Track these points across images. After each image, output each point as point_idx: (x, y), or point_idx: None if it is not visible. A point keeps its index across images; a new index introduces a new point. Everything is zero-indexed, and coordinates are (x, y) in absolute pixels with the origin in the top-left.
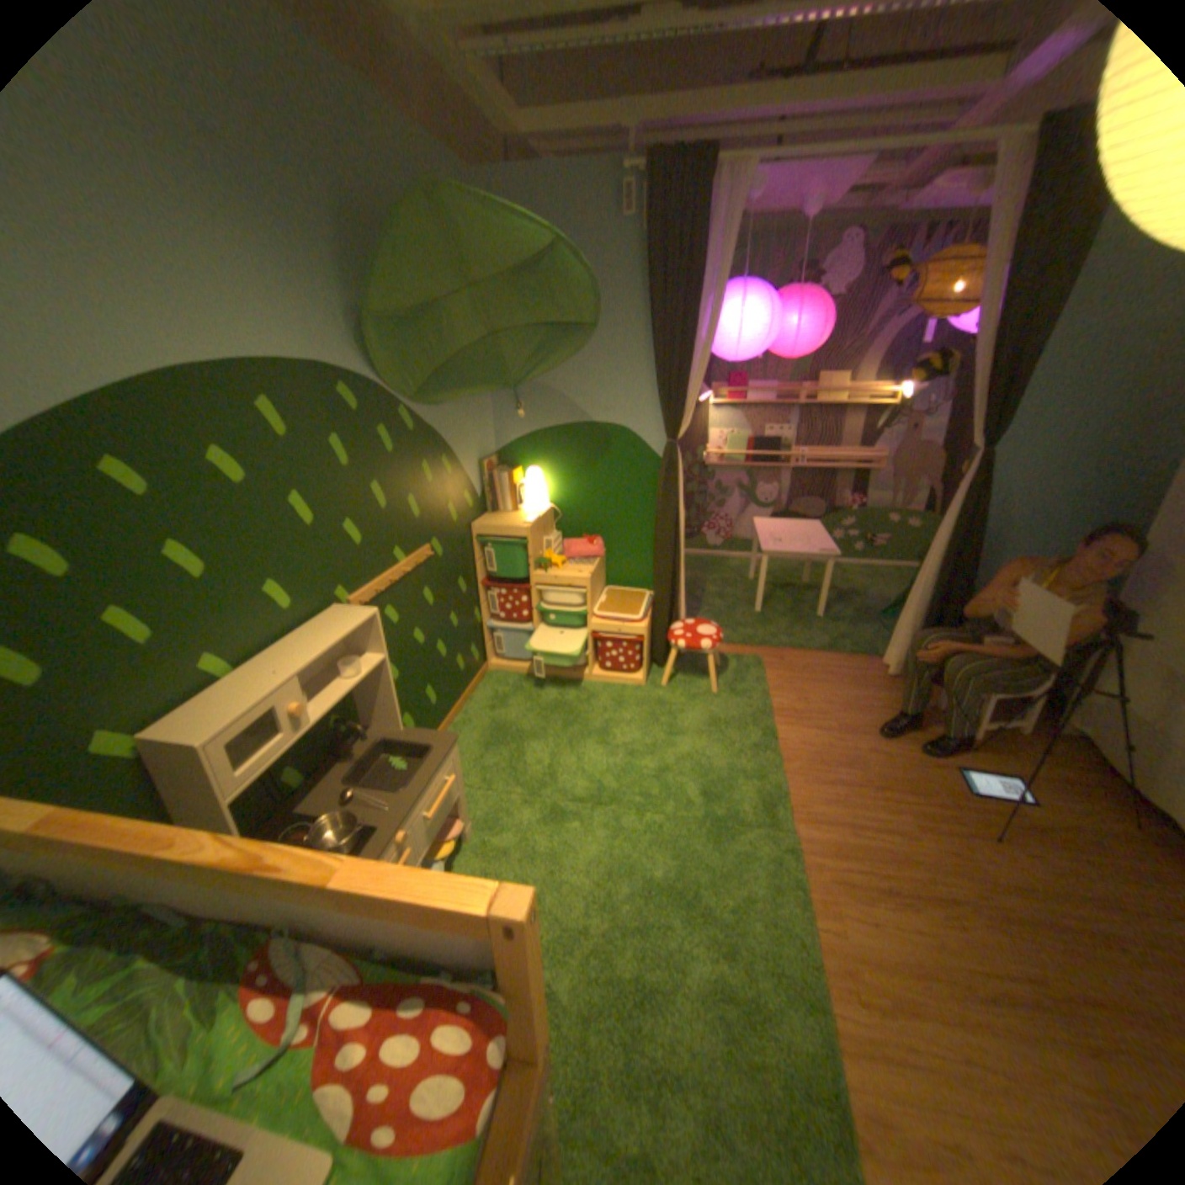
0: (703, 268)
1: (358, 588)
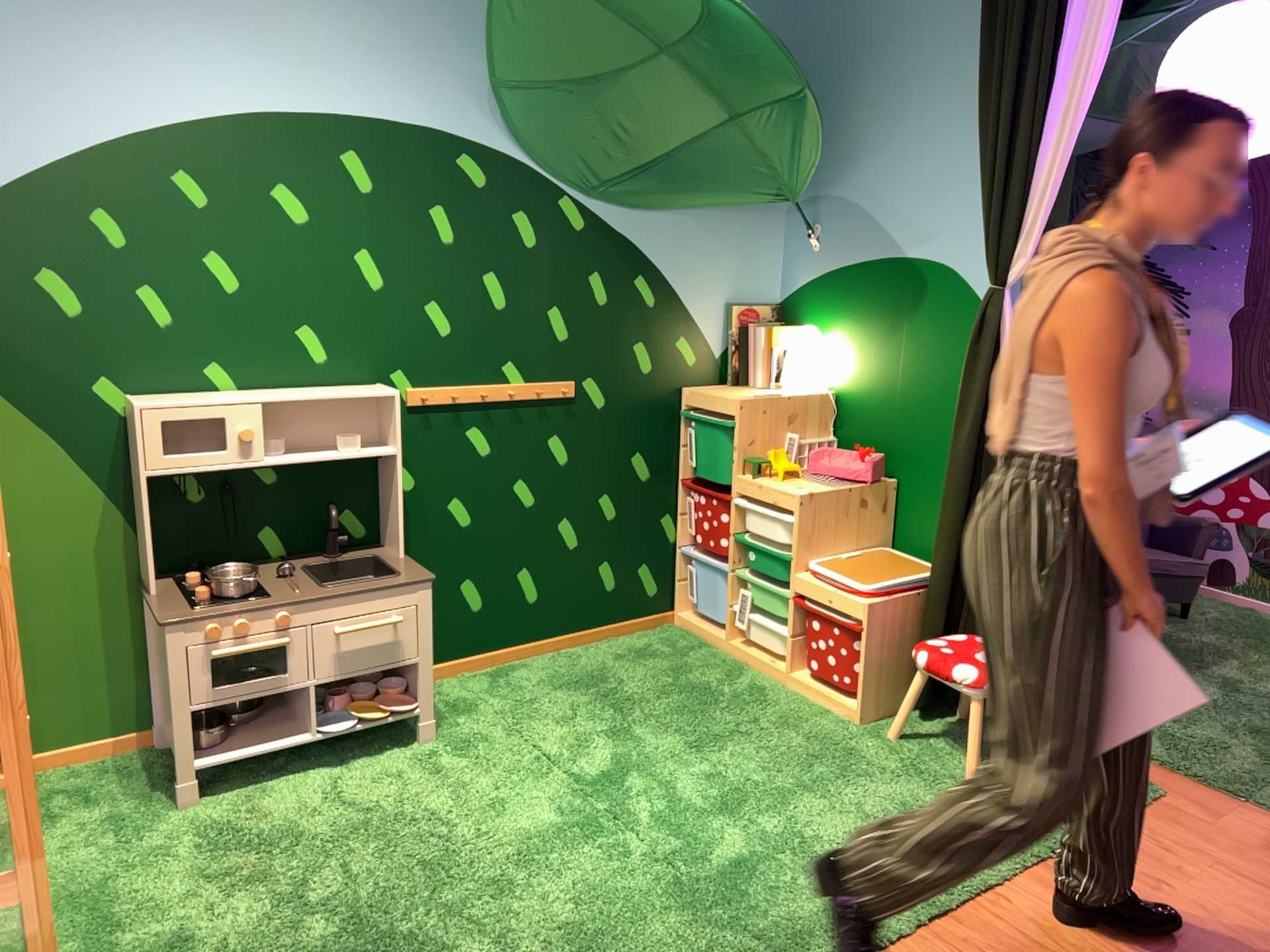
0: None
1: (428, 383)
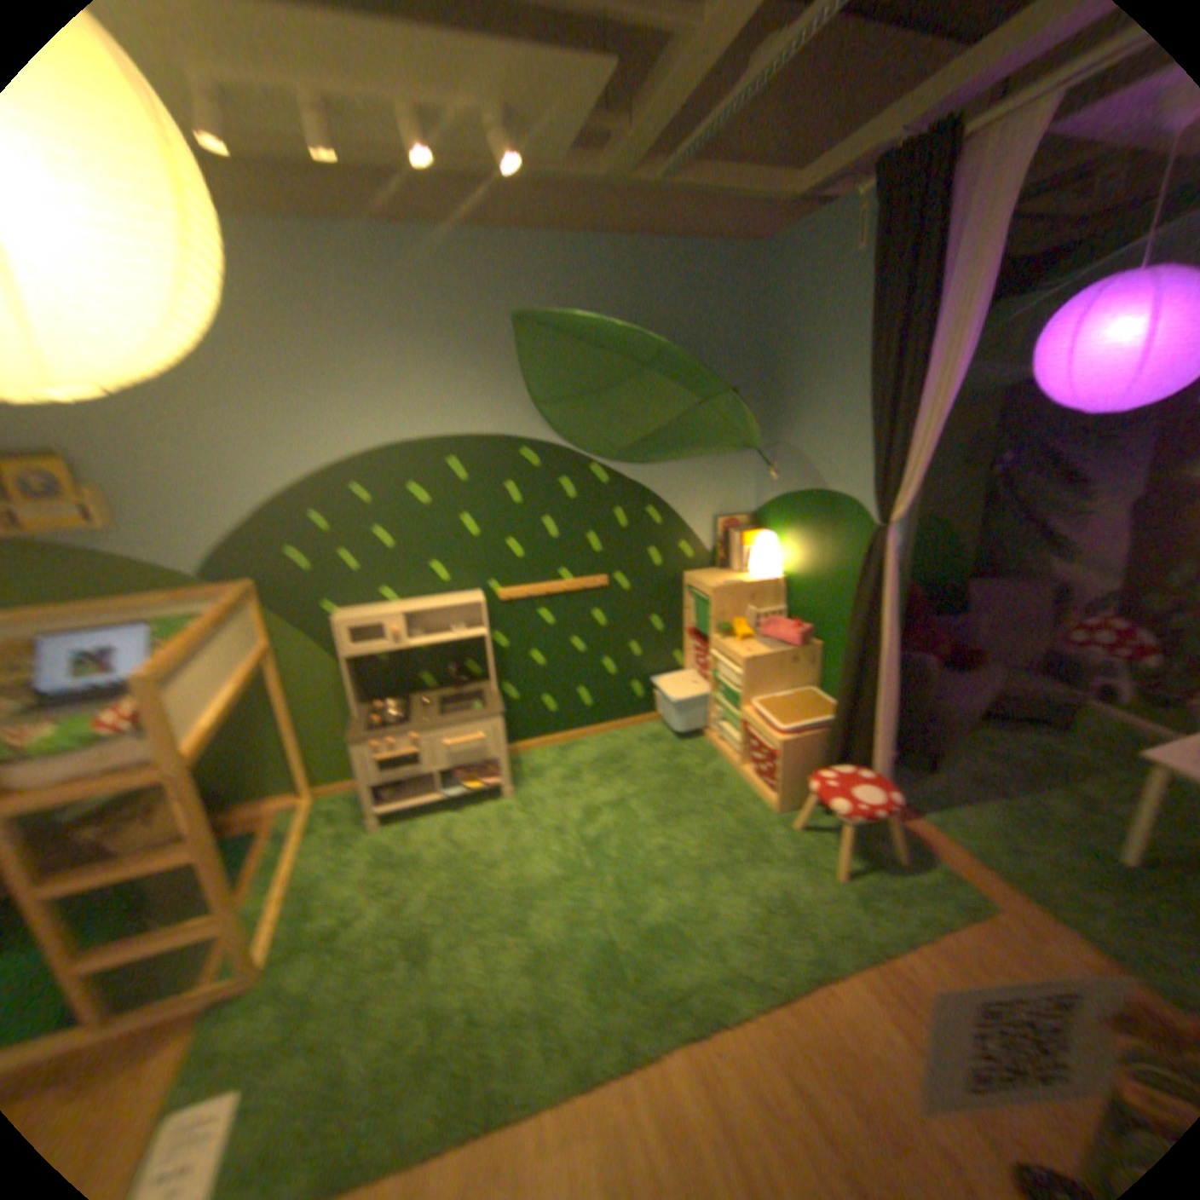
0: (944, 287)
1: (510, 586)
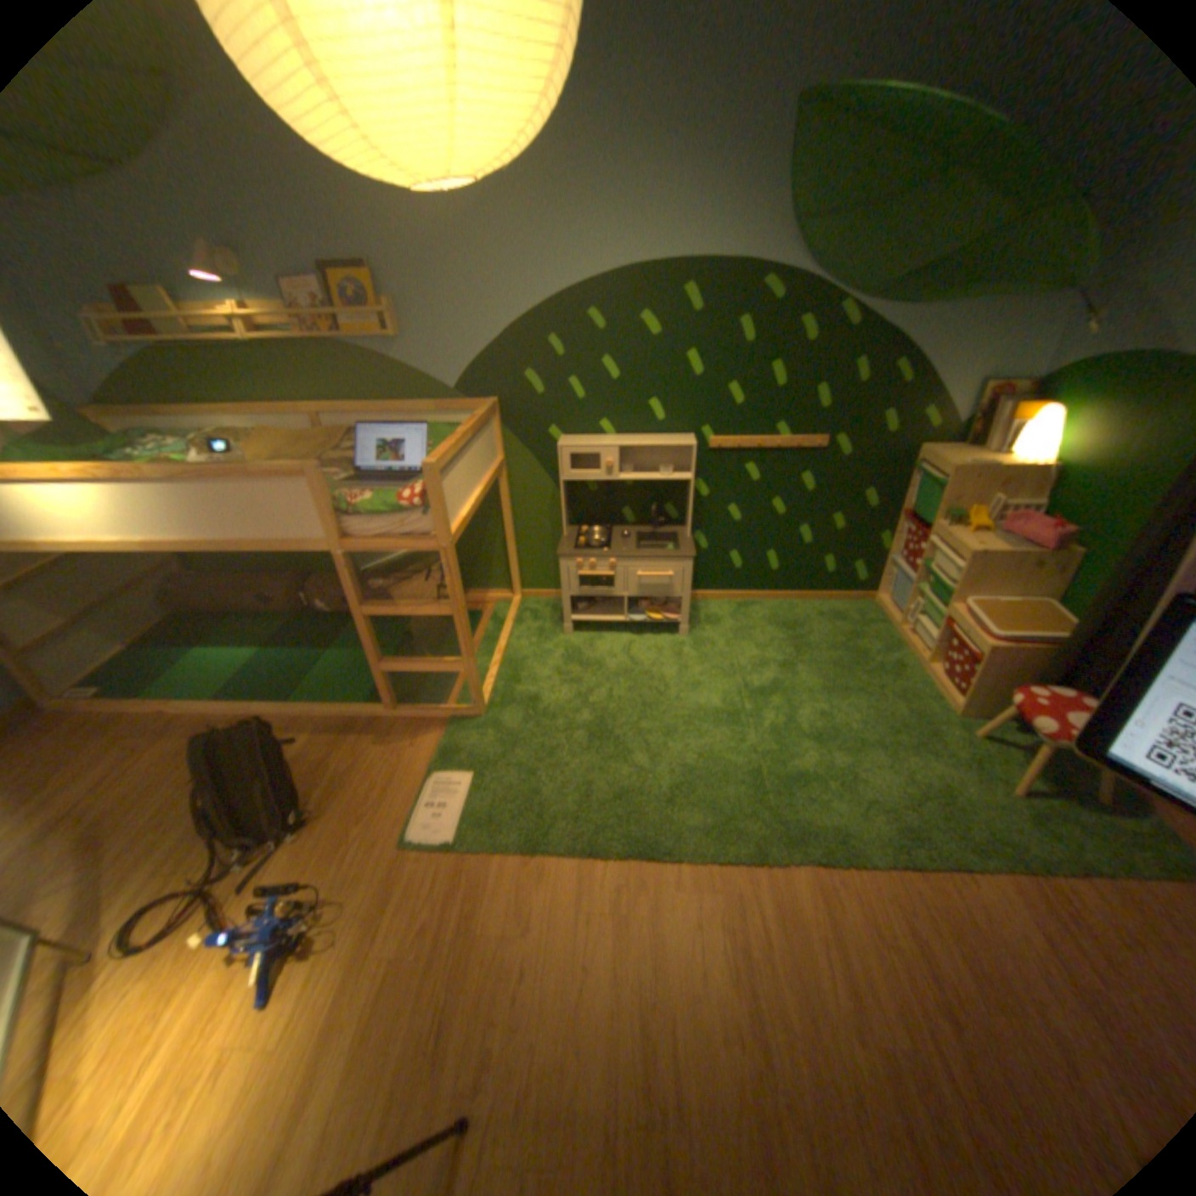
0: None
1: (723, 436)
